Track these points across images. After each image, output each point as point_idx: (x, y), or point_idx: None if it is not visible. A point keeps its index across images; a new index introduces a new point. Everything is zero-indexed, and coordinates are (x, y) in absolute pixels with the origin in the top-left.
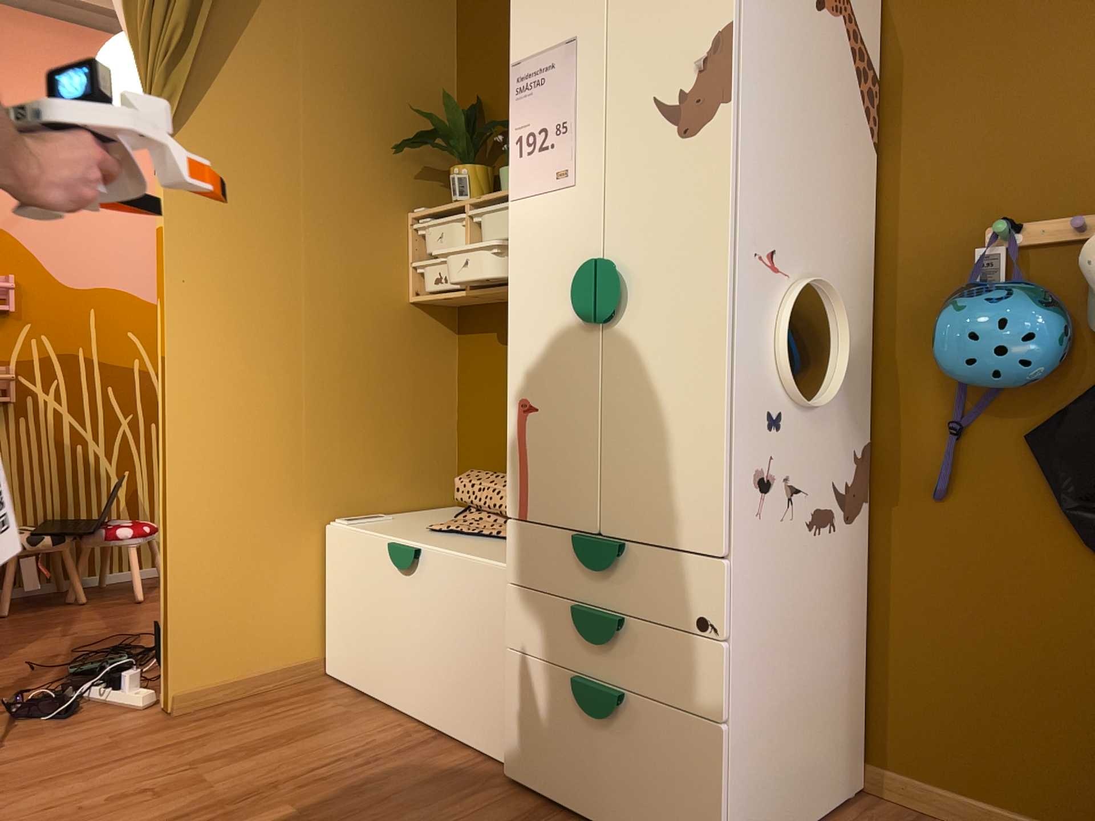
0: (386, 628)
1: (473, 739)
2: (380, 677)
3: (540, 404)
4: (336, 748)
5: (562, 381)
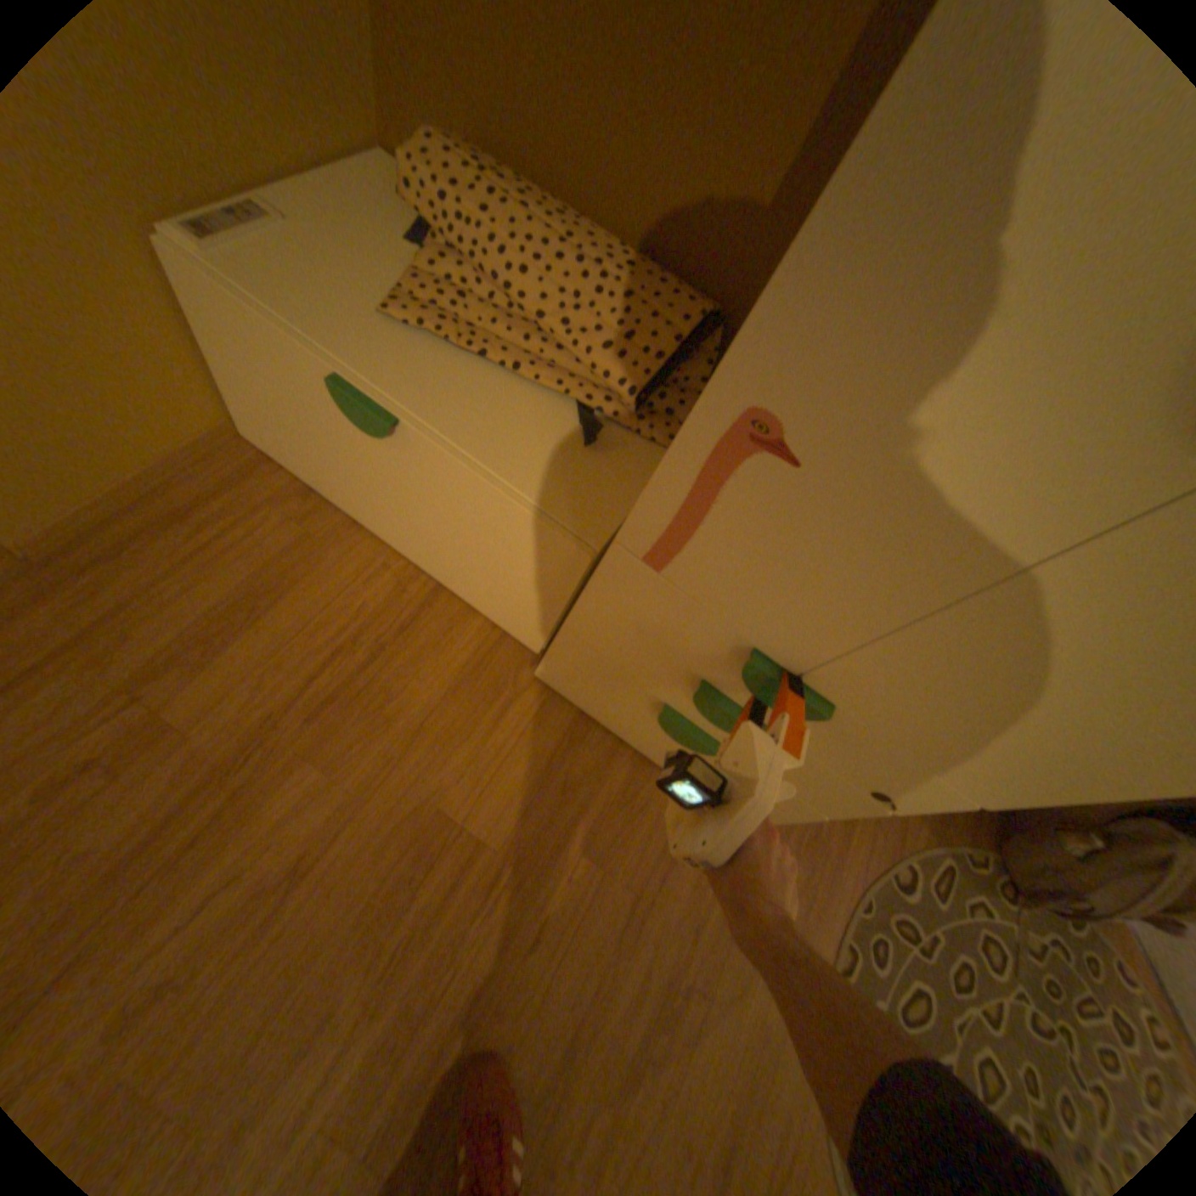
0: (343, 461)
1: (488, 613)
2: (341, 495)
3: (816, 462)
4: (323, 625)
5: (932, 475)
